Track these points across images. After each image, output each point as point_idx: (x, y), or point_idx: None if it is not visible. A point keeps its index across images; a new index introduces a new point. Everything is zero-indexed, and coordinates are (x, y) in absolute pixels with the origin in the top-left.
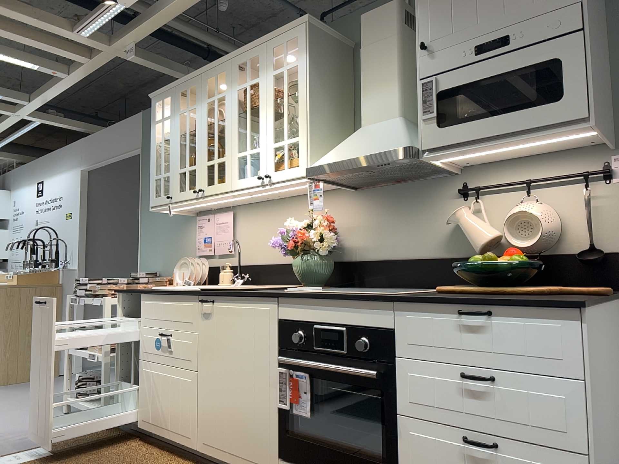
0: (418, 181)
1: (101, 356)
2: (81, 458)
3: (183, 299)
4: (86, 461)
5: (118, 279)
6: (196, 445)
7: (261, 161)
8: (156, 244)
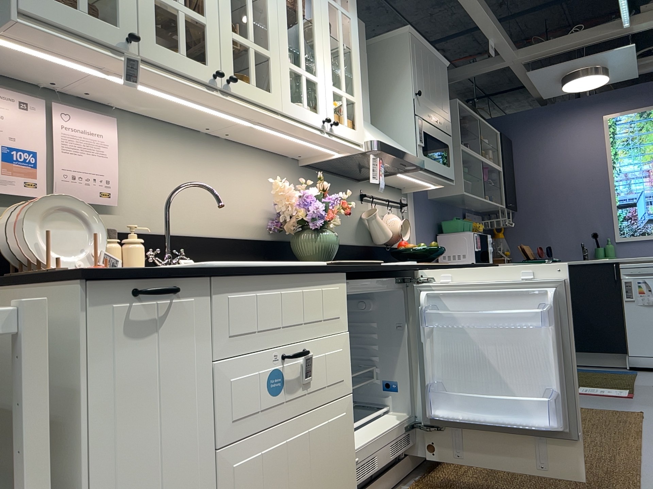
0: (342, 178)
1: None
2: None
3: (321, 280)
4: None
5: None
6: None
7: (322, 99)
8: None
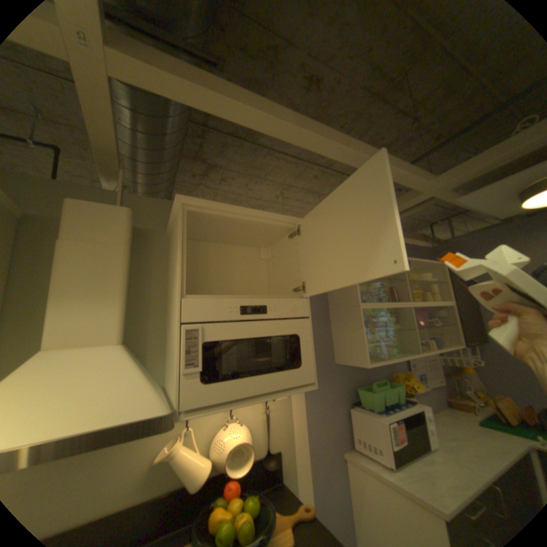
0: None
1: None
2: None
3: None
4: None
5: None
6: None
7: None
8: None
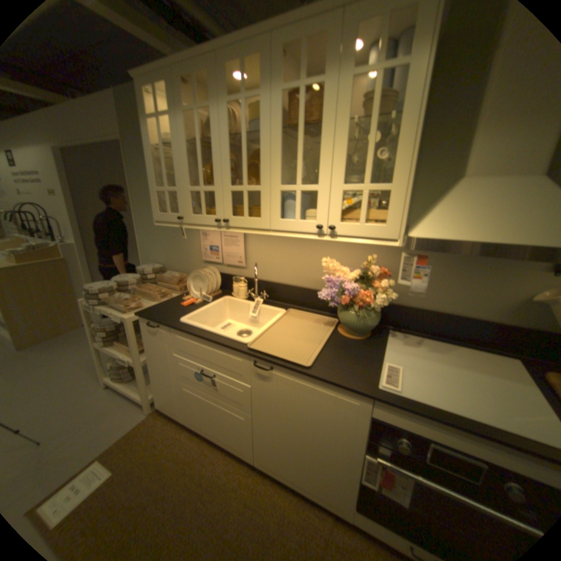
0: None
1: (131, 362)
2: (142, 476)
3: (227, 350)
4: (150, 482)
5: (126, 276)
6: (253, 462)
7: (321, 204)
8: (155, 239)
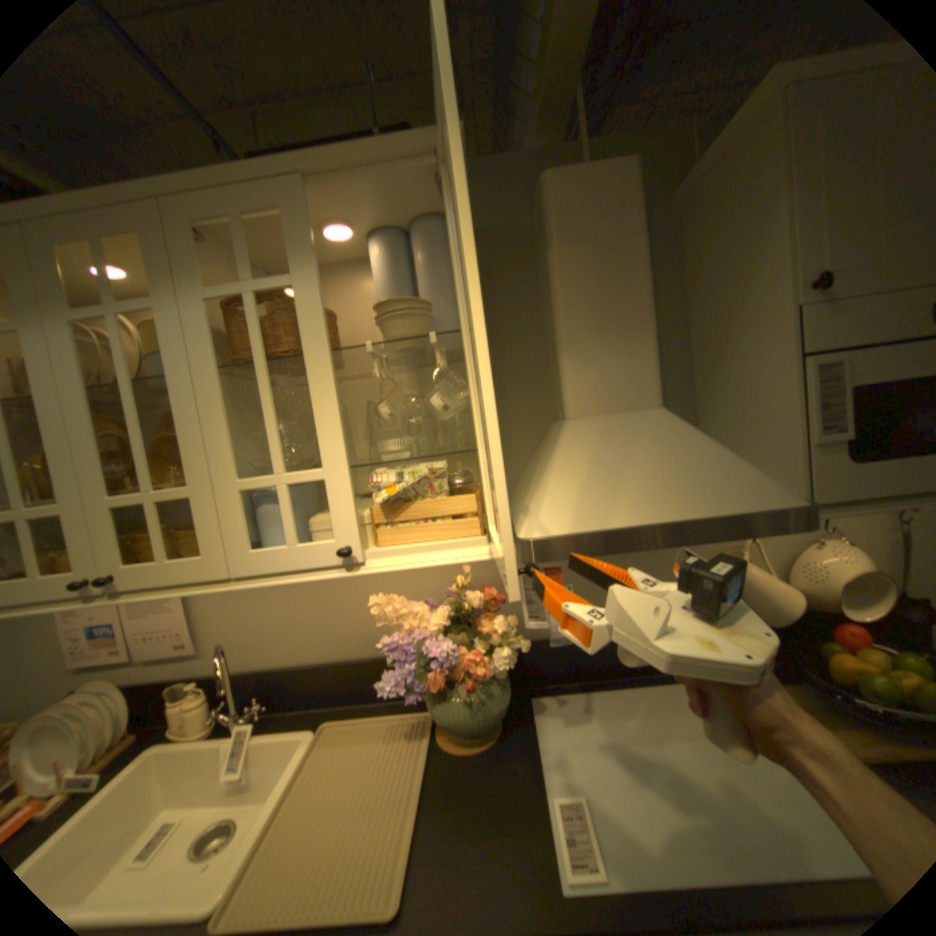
0: None
1: None
2: None
3: None
4: None
5: None
6: None
7: (338, 506)
8: None
